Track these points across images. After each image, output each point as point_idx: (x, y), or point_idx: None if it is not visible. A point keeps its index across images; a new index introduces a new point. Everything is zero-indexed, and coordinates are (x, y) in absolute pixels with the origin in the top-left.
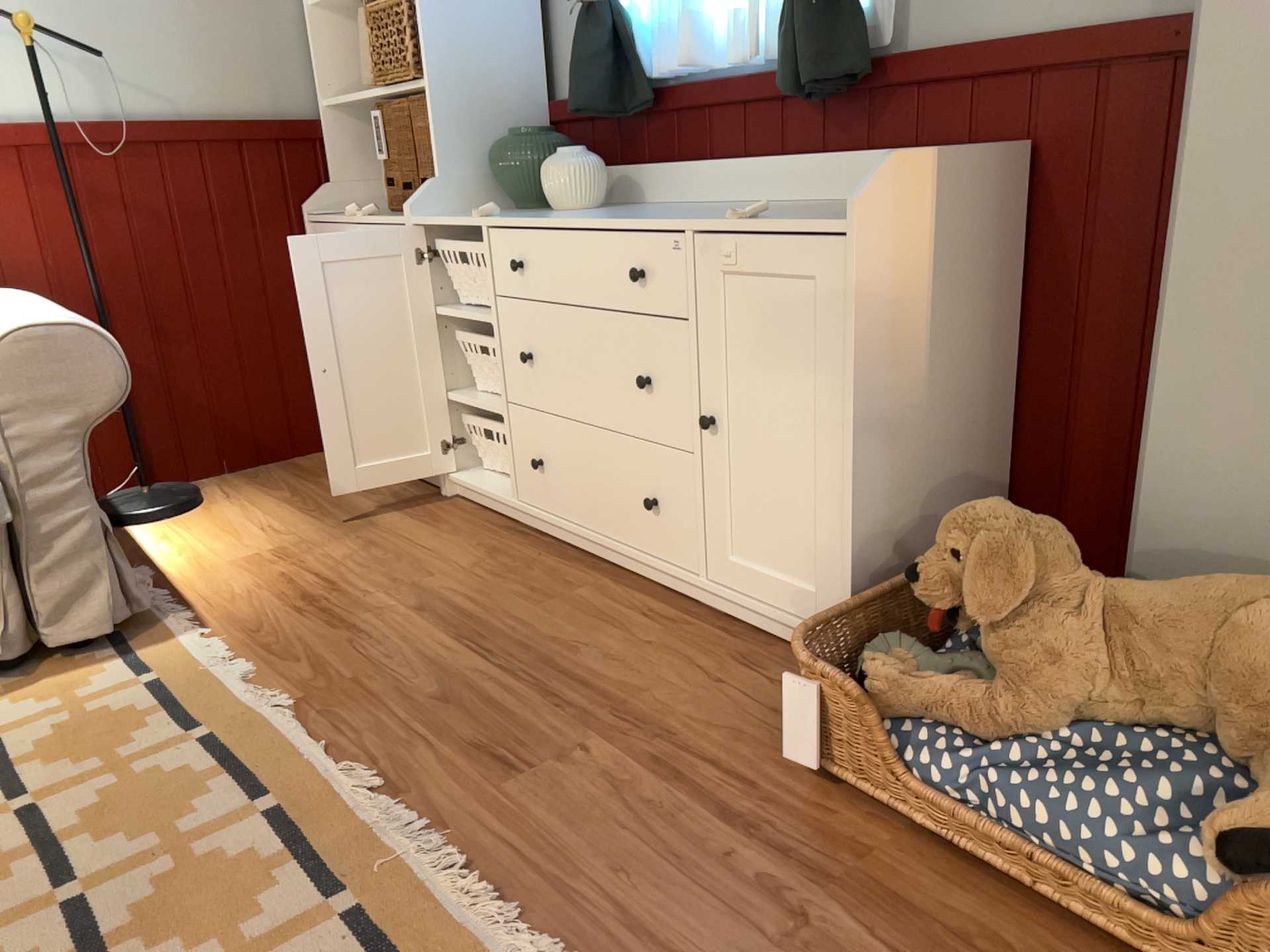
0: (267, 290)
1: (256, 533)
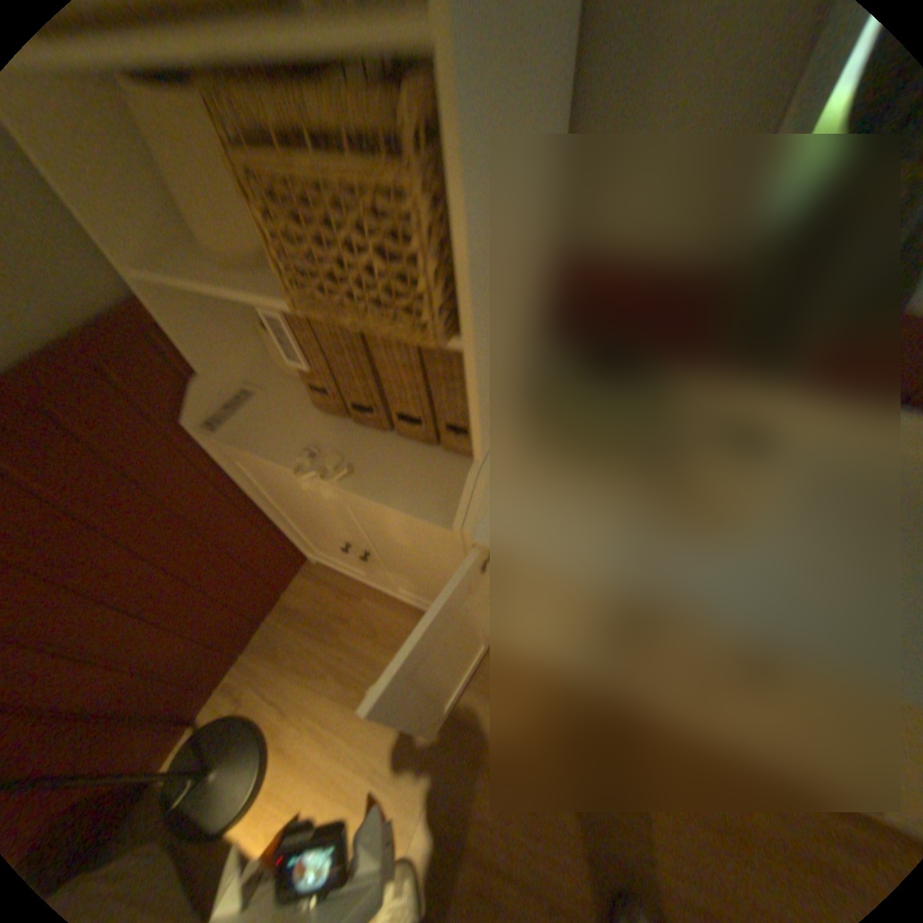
0: (186, 519)
1: (372, 791)
